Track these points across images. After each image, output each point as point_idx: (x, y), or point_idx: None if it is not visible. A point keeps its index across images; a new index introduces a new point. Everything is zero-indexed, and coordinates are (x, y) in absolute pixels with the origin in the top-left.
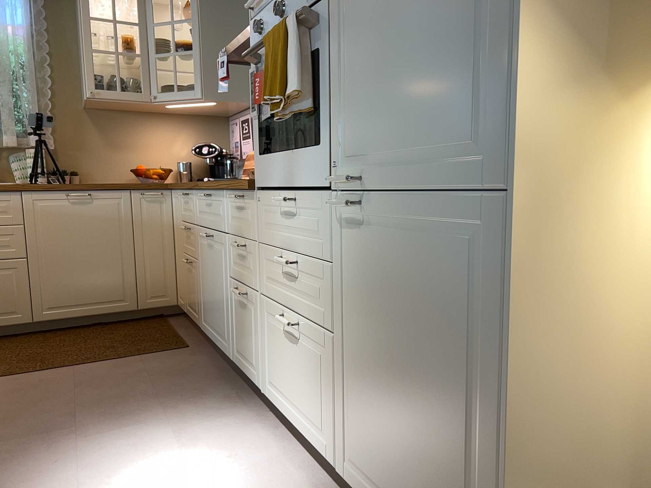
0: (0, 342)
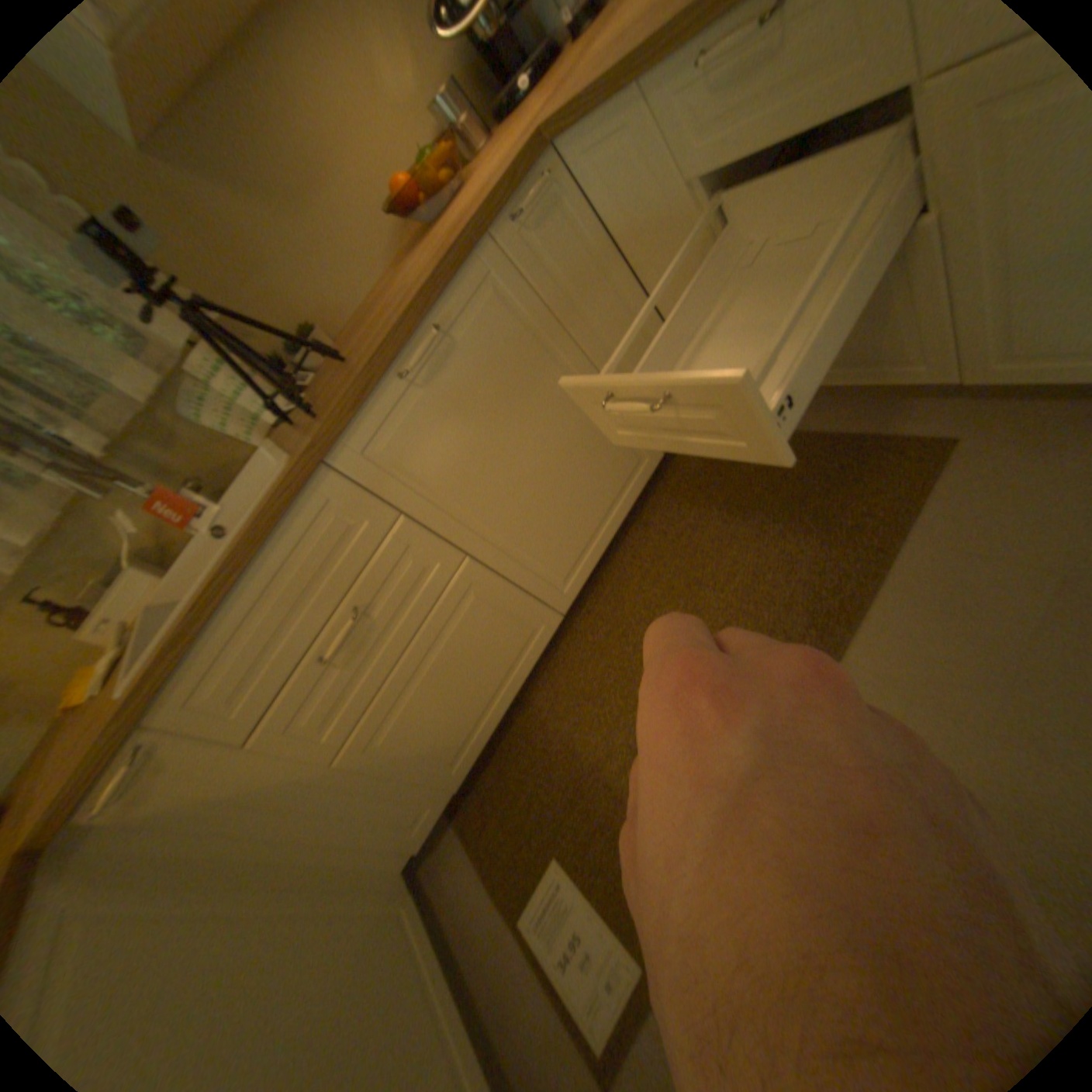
0: (555, 676)
